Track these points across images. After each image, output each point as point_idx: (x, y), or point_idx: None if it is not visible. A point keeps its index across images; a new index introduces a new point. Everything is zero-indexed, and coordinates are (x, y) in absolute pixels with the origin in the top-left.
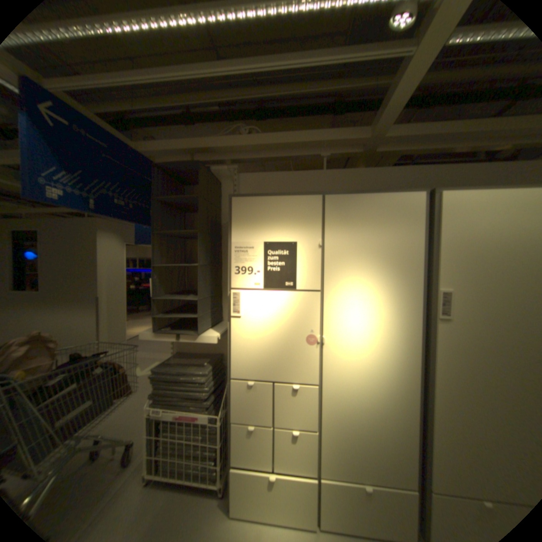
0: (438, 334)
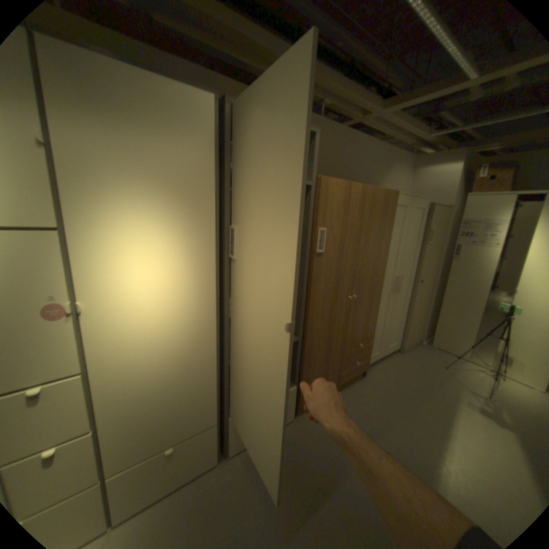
0: (231, 273)
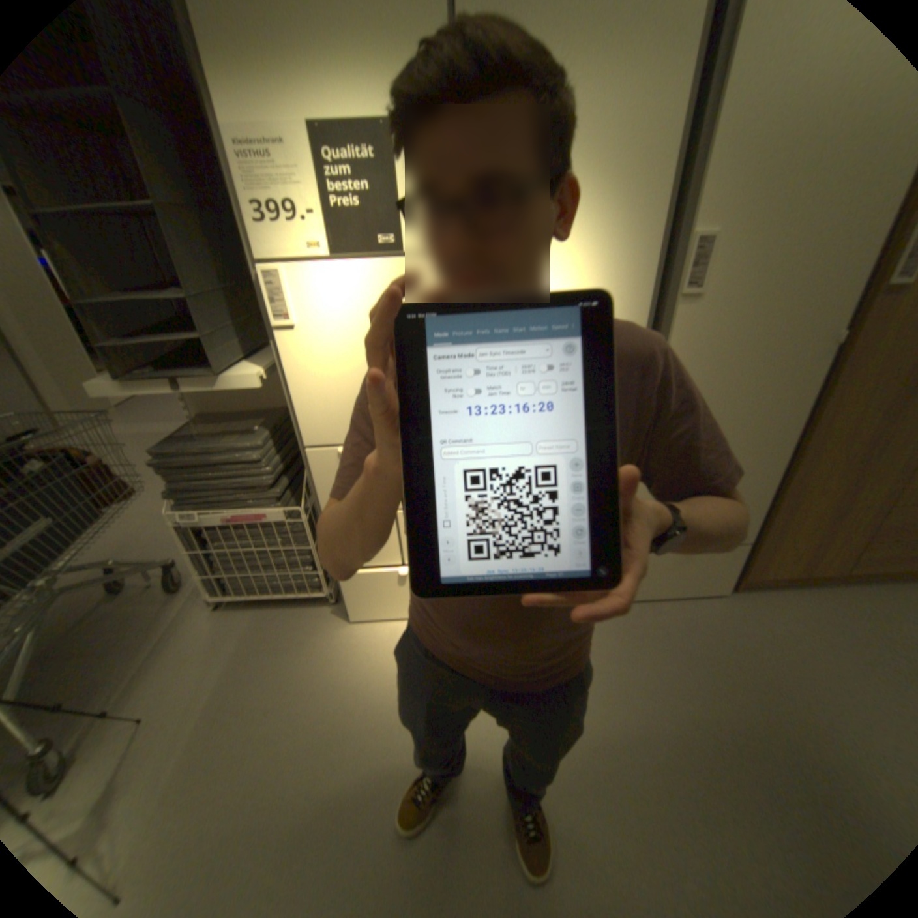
0: (674, 324)
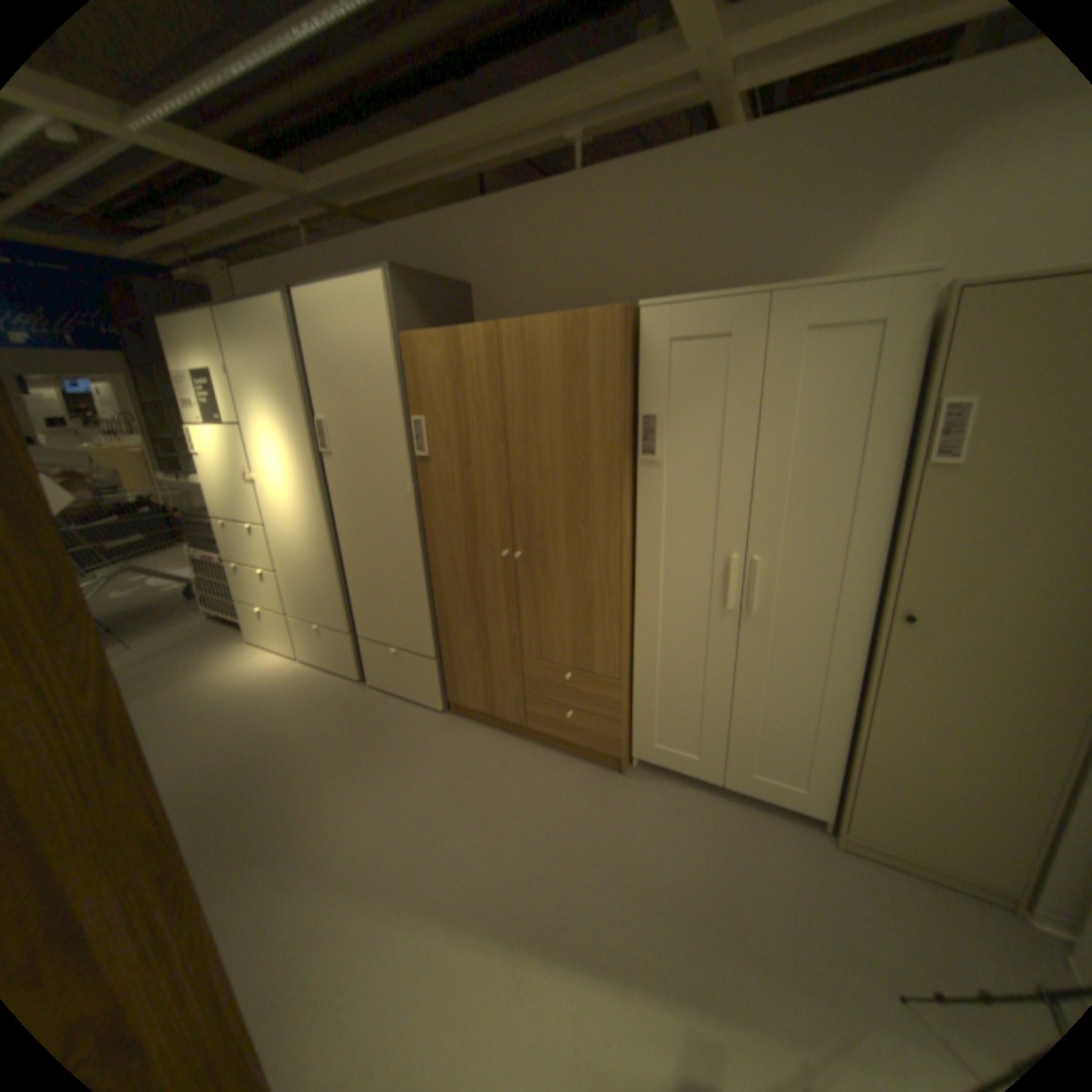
0: (327, 471)
